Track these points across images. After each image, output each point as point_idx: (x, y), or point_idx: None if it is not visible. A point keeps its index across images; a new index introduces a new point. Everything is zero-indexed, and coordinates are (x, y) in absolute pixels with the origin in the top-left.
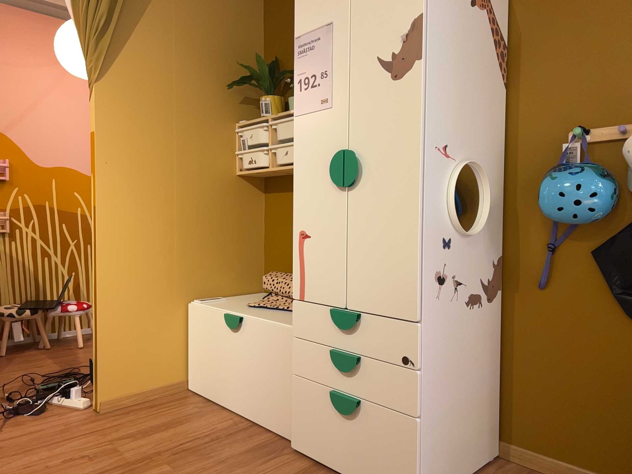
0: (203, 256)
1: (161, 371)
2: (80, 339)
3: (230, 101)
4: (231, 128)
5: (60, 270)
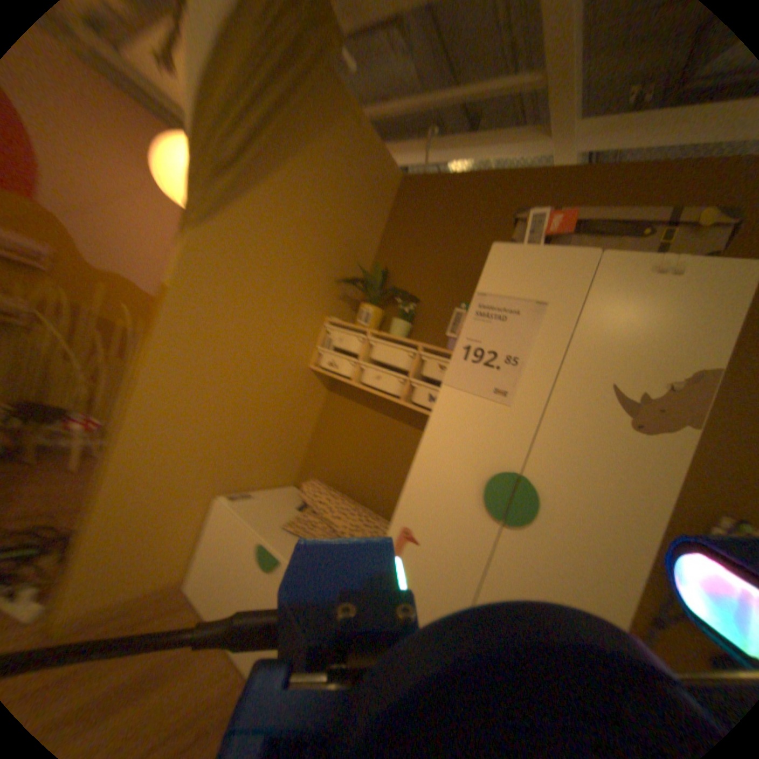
0: (247, 447)
1: (155, 574)
2: (72, 462)
3: (328, 294)
4: (321, 321)
5: (75, 377)
